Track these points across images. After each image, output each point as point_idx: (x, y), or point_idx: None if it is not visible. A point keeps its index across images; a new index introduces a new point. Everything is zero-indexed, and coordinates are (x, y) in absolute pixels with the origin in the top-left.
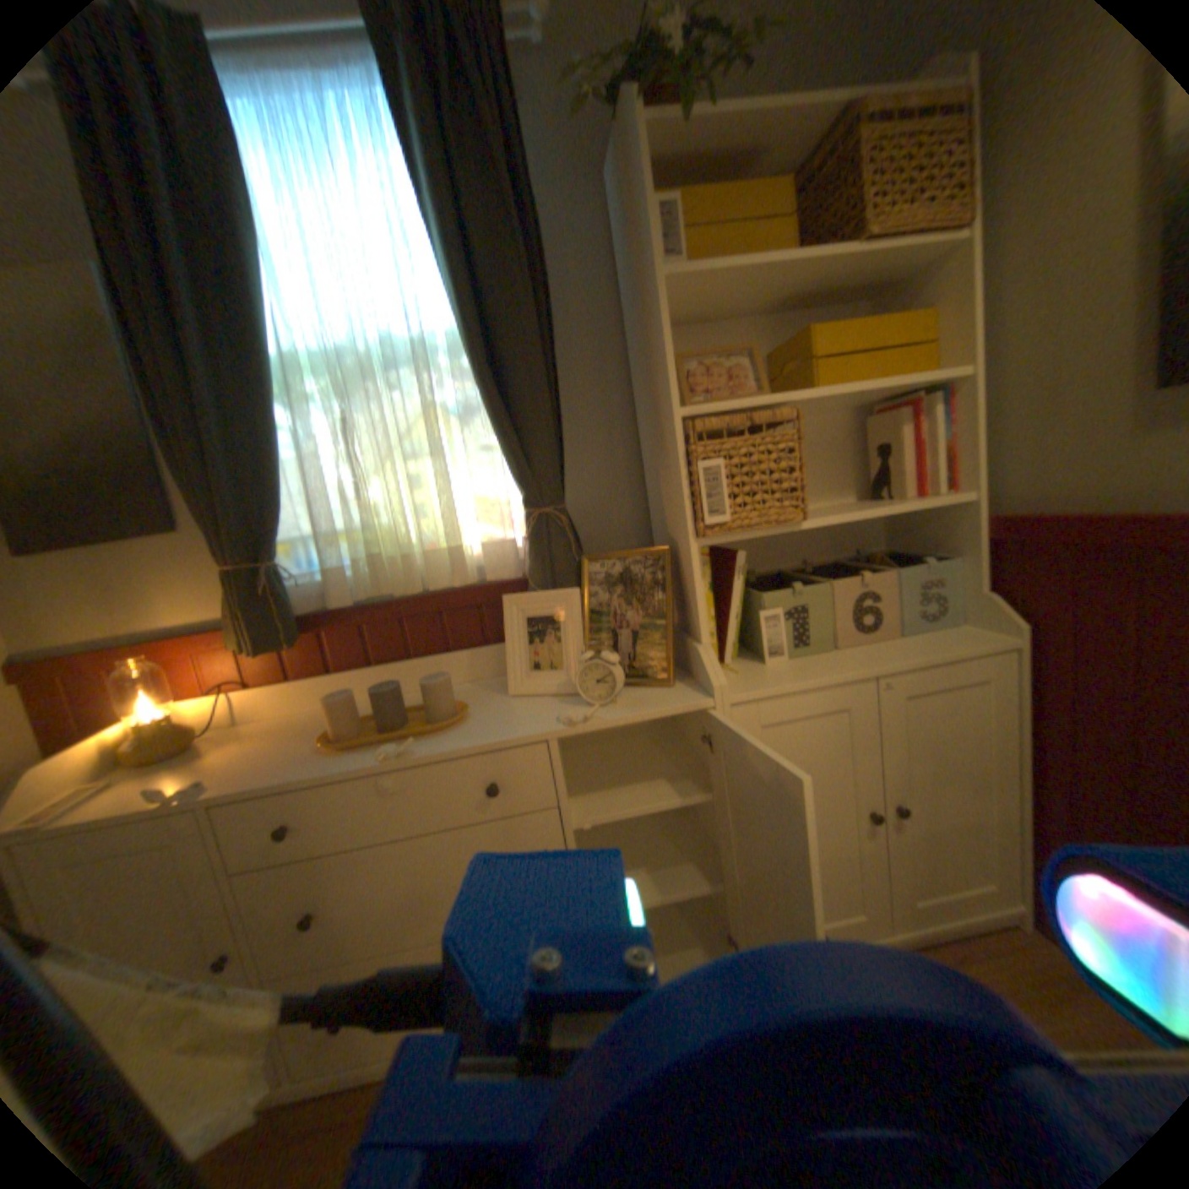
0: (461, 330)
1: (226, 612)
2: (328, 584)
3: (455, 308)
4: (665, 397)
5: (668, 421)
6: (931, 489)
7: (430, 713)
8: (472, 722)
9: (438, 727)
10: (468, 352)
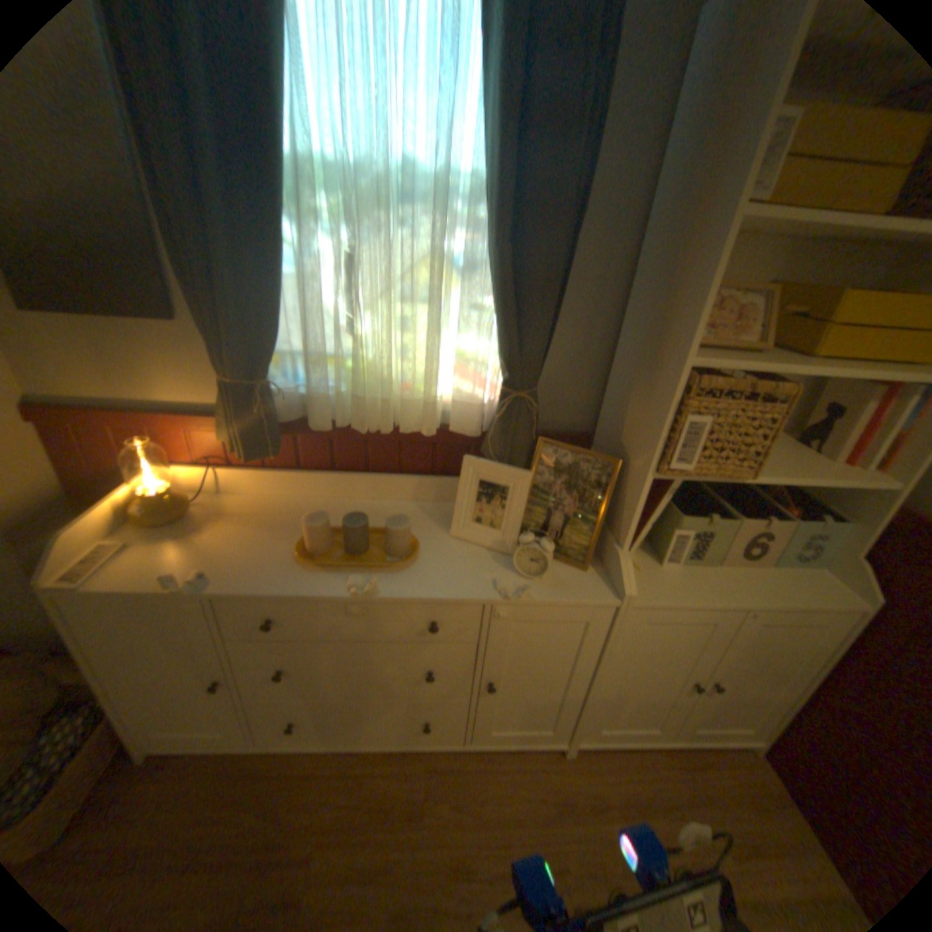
0: (491, 189)
1: (219, 409)
2: (309, 400)
3: (491, 161)
4: (678, 334)
5: (670, 357)
6: (862, 462)
7: (388, 546)
8: (421, 562)
9: (396, 566)
10: (491, 216)
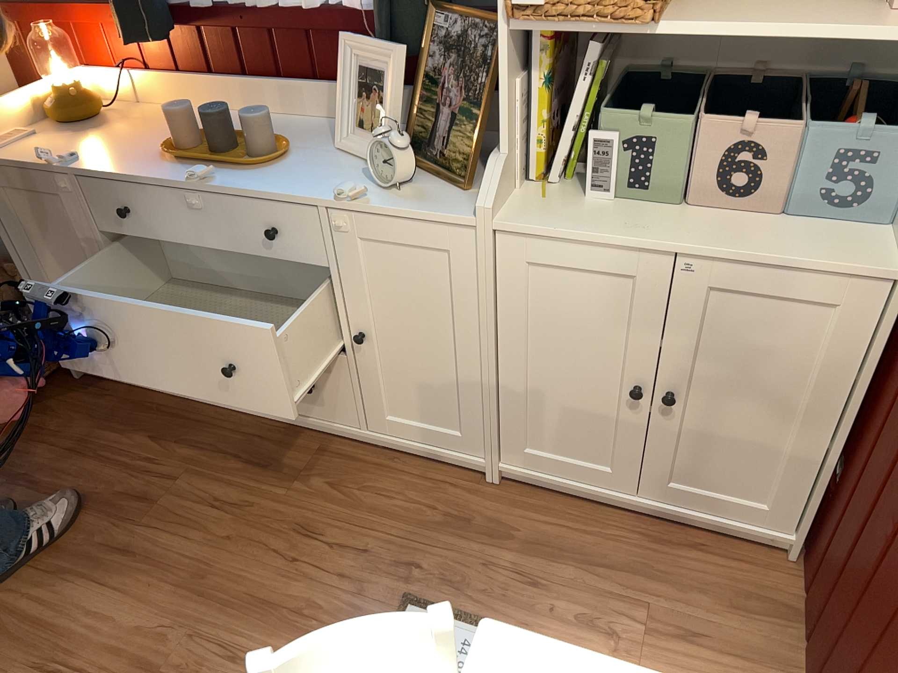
0: None
1: None
2: None
3: None
4: None
5: None
6: None
7: (255, 151)
8: (285, 170)
9: (251, 167)
10: None
